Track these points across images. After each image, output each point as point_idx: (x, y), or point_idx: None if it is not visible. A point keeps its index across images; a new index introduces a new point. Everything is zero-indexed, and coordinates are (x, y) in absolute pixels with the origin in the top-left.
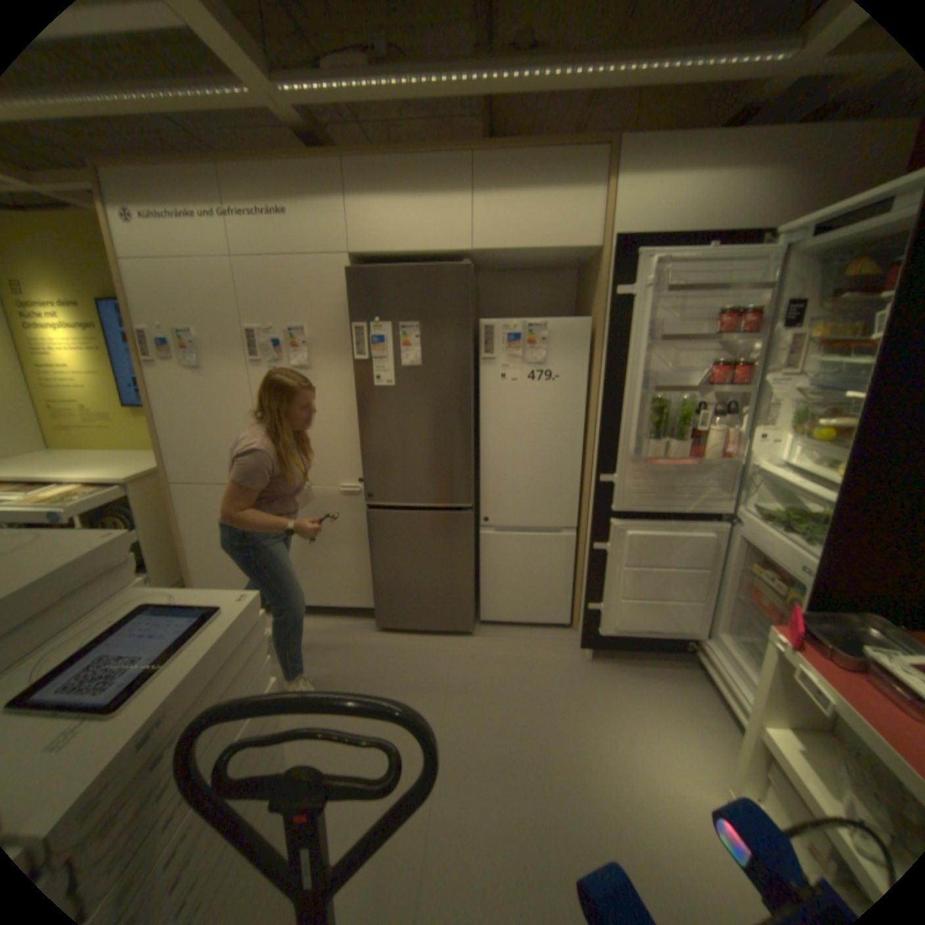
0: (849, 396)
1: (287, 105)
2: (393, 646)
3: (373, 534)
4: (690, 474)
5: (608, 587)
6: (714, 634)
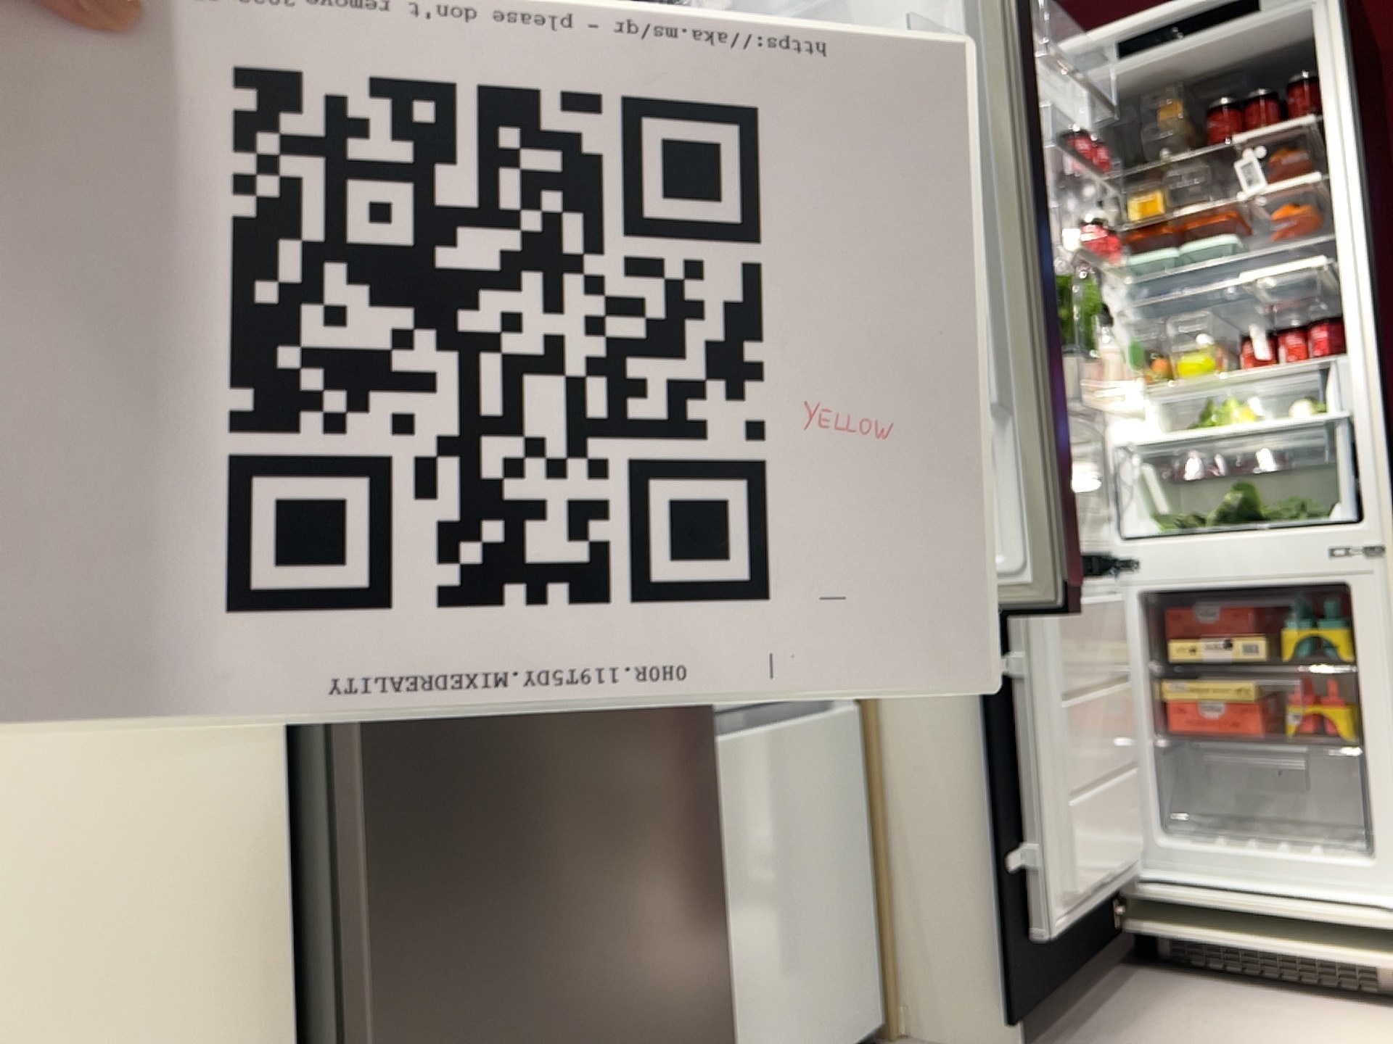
0: (1248, 278)
1: None
2: None
3: (382, 822)
4: (1075, 459)
5: (1041, 776)
6: (1143, 848)
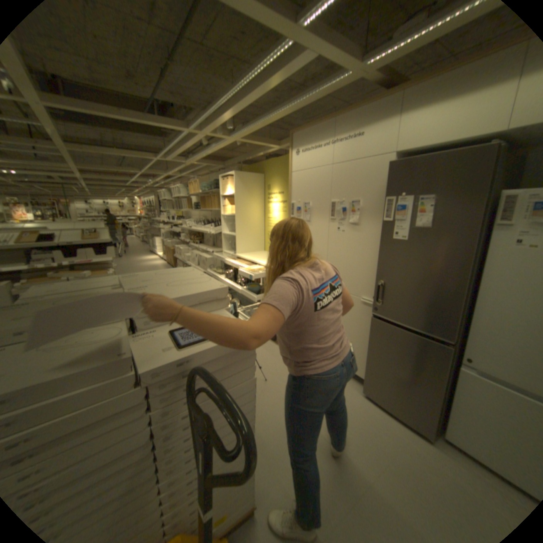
0: None
1: (373, 70)
2: (368, 411)
3: (372, 334)
4: None
5: None
6: None
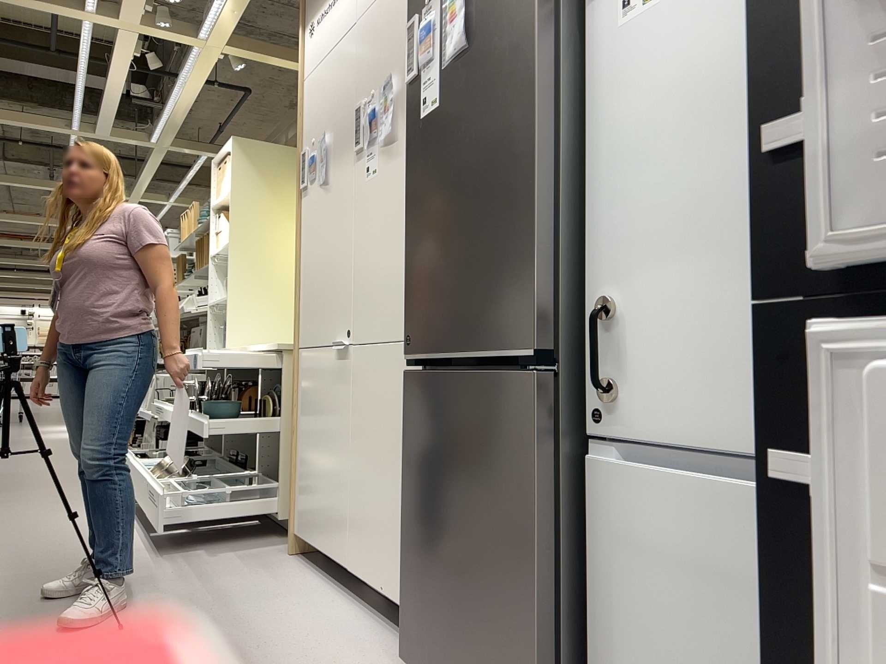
0: None
1: None
2: None
3: (407, 428)
4: None
5: None
6: None
